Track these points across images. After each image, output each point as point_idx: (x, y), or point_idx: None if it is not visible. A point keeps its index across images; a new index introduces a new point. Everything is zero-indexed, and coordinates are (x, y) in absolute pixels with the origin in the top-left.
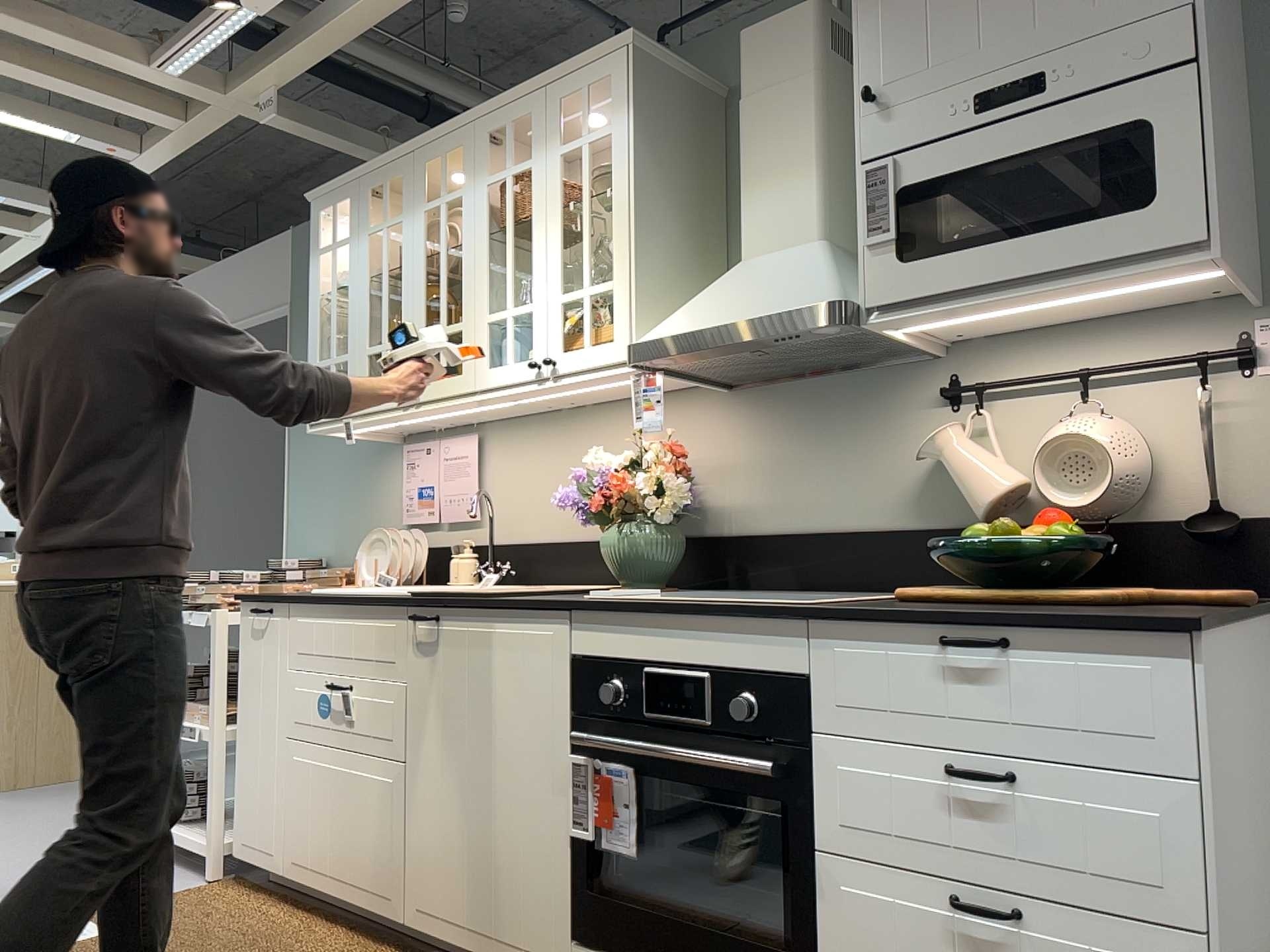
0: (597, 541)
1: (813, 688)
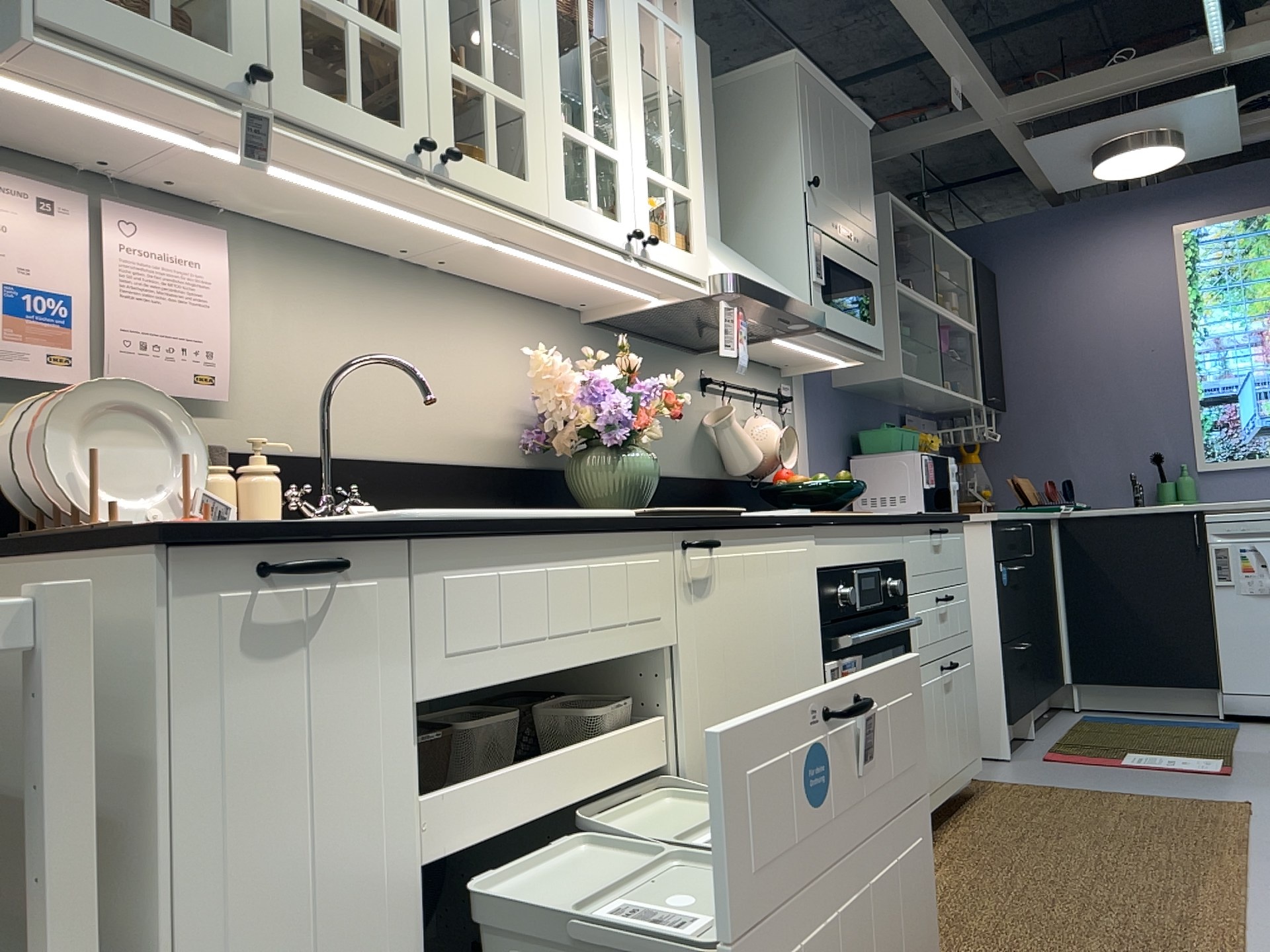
0: (458, 465)
1: (906, 567)
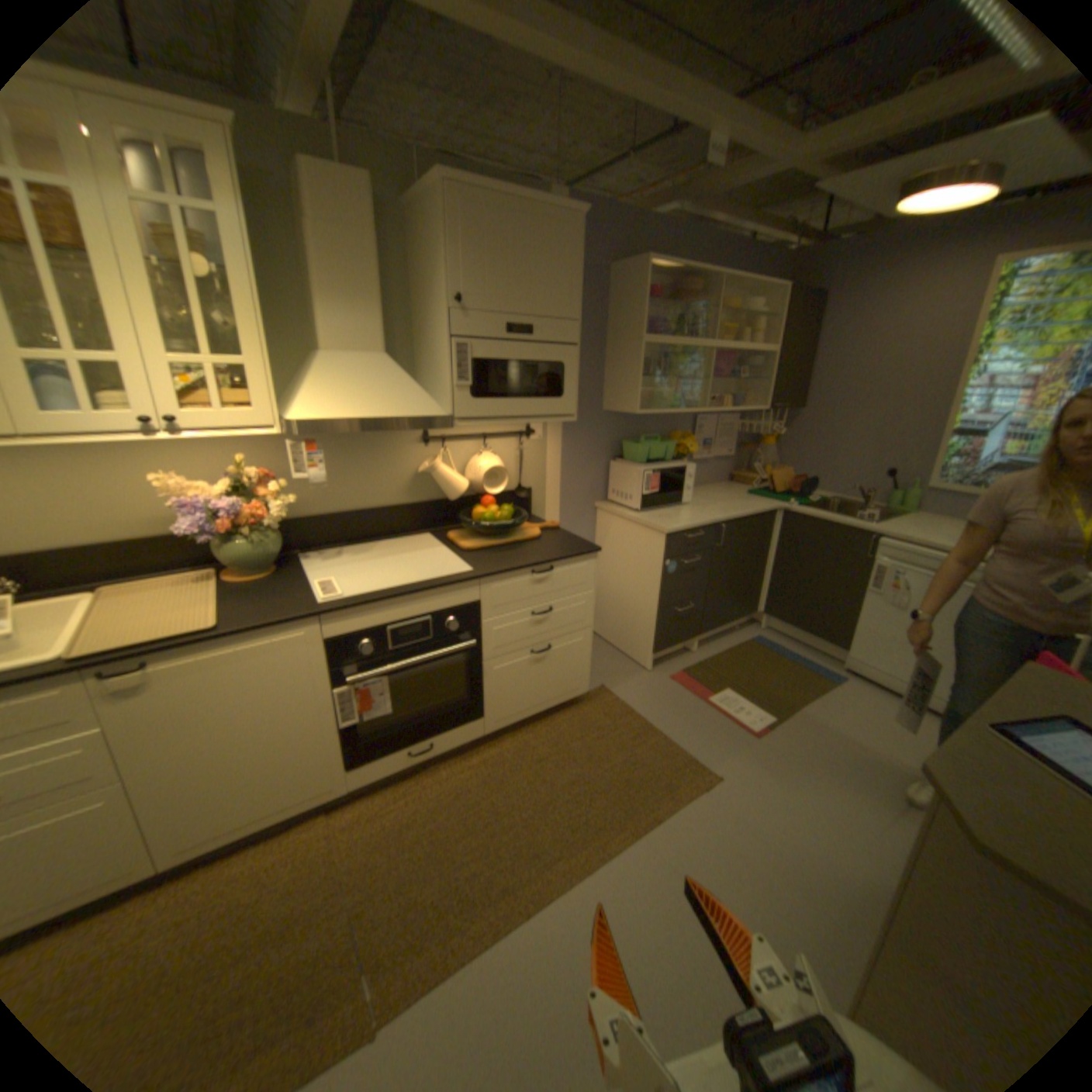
0: (143, 538)
1: (481, 604)
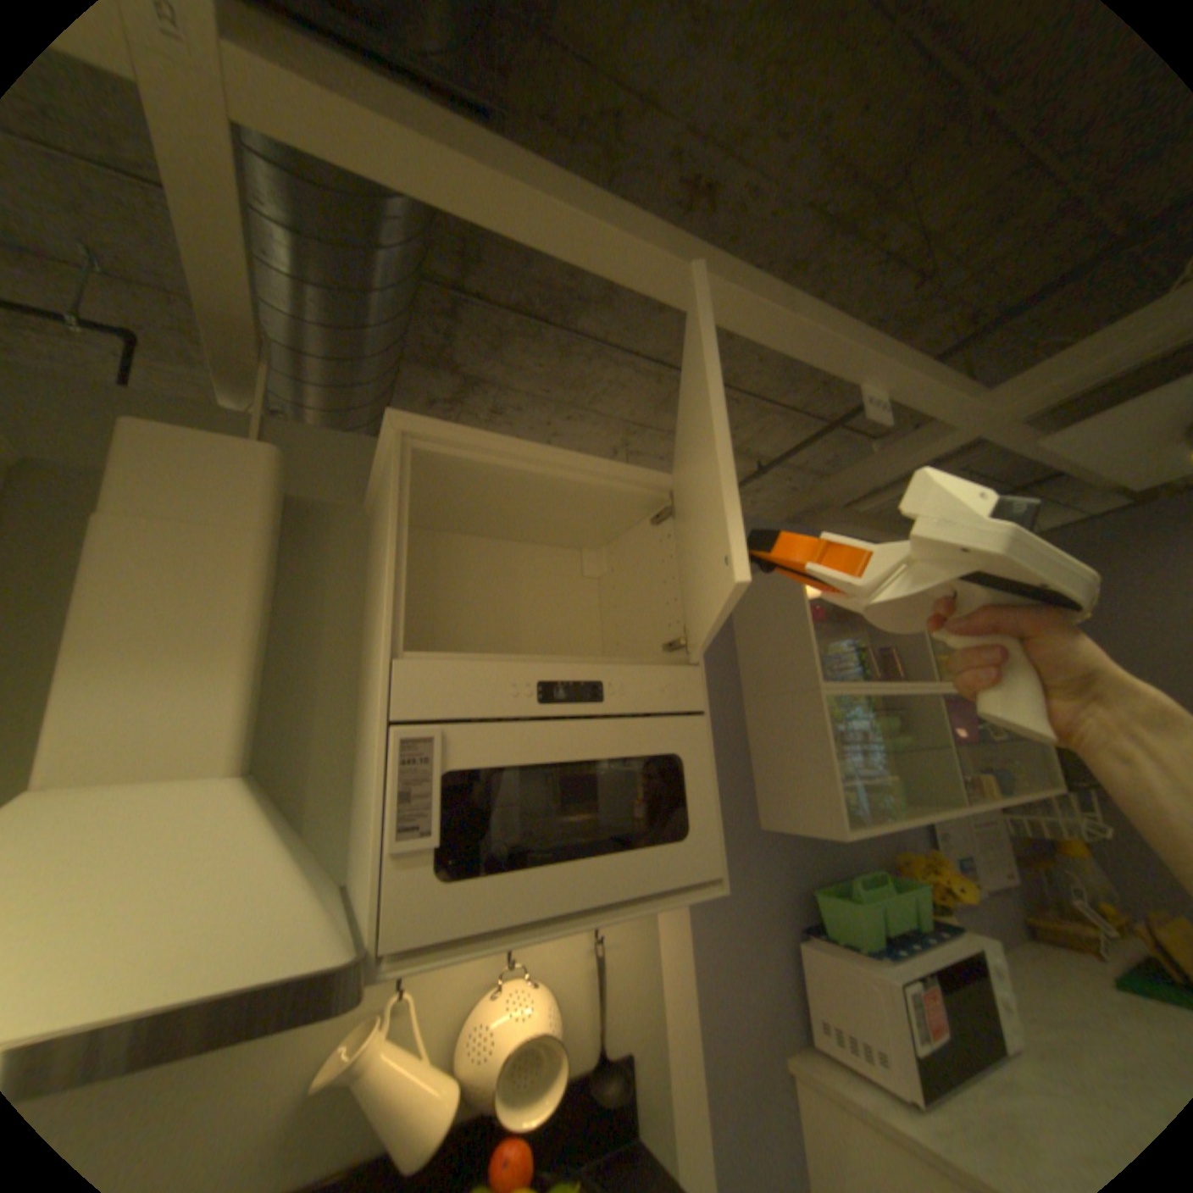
0: None
1: None
